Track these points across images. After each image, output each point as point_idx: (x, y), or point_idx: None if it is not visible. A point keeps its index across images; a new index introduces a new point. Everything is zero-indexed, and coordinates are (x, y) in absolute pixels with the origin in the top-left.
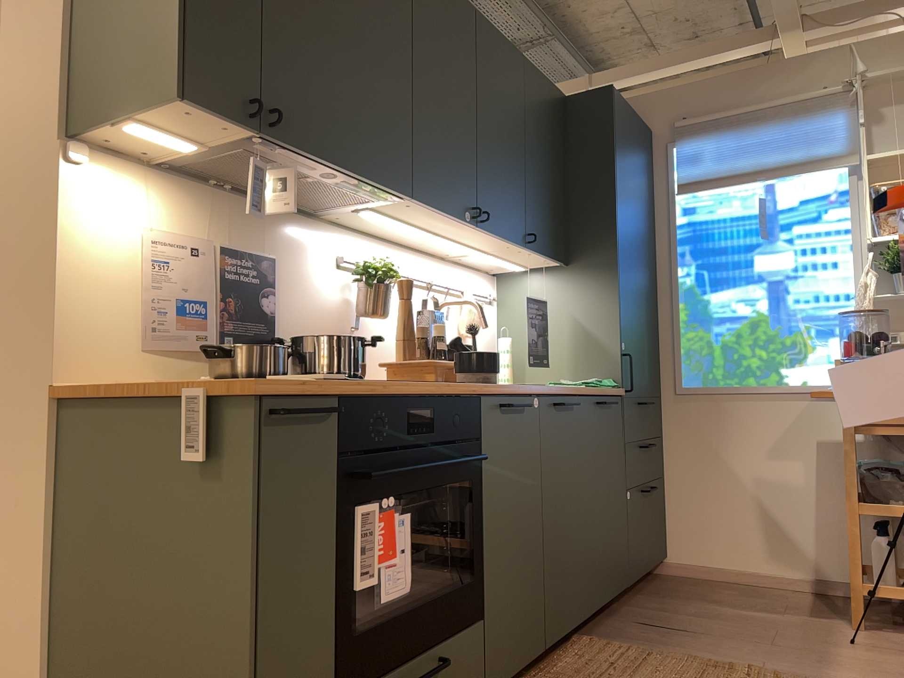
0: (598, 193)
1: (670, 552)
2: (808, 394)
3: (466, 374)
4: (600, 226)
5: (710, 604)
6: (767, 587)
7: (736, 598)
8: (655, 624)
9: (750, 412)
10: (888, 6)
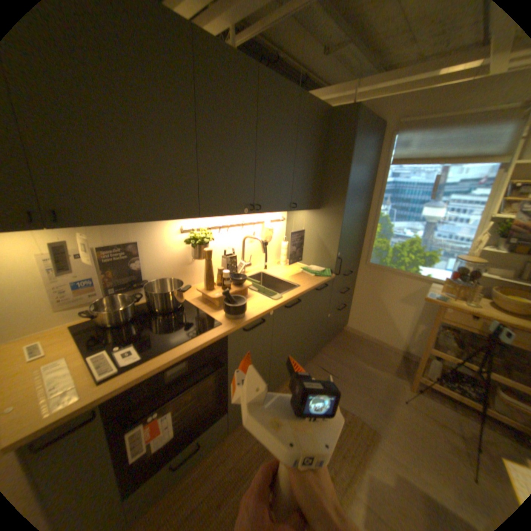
0: (340, 172)
1: (349, 324)
2: (429, 281)
3: (226, 315)
4: (338, 191)
5: (355, 357)
6: (384, 349)
7: (367, 355)
8: (326, 370)
9: (398, 281)
10: None
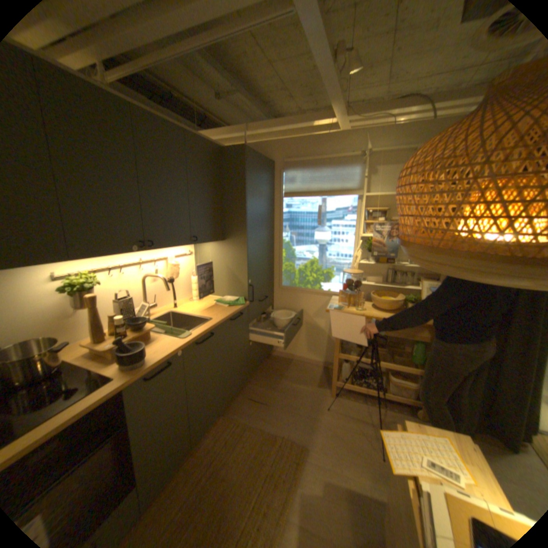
0: (238, 206)
1: (274, 347)
2: (330, 295)
3: (119, 367)
4: (238, 223)
5: (282, 379)
6: (307, 364)
7: (293, 374)
8: (255, 400)
9: (307, 299)
10: (390, 107)
